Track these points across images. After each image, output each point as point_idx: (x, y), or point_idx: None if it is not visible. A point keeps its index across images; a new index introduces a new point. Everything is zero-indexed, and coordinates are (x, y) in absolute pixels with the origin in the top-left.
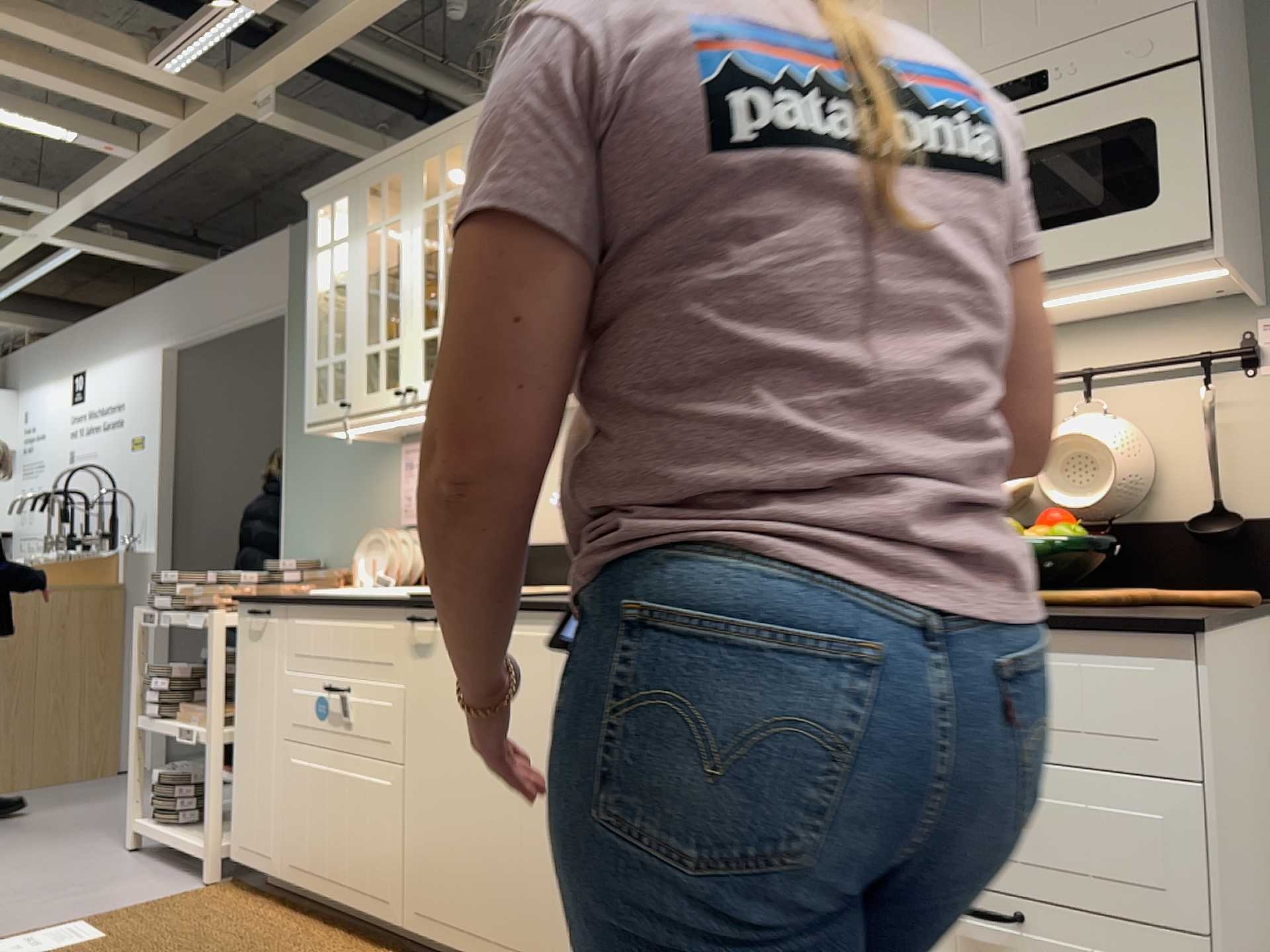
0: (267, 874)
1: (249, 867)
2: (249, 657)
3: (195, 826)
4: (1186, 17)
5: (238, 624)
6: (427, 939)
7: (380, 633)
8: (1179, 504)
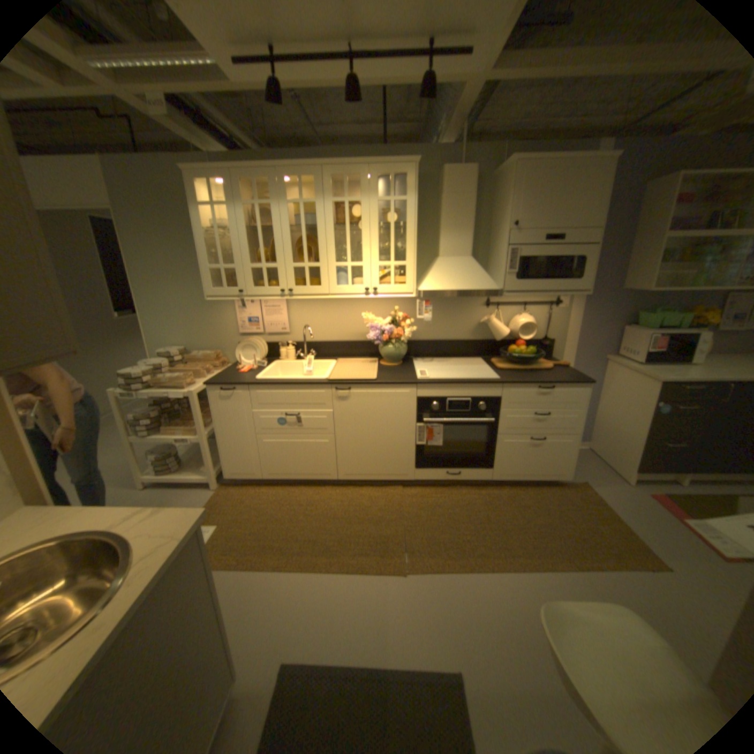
0: (254, 479)
1: (240, 479)
2: (223, 407)
3: (176, 471)
4: (601, 232)
5: (209, 394)
6: (351, 480)
7: (317, 394)
8: (537, 336)
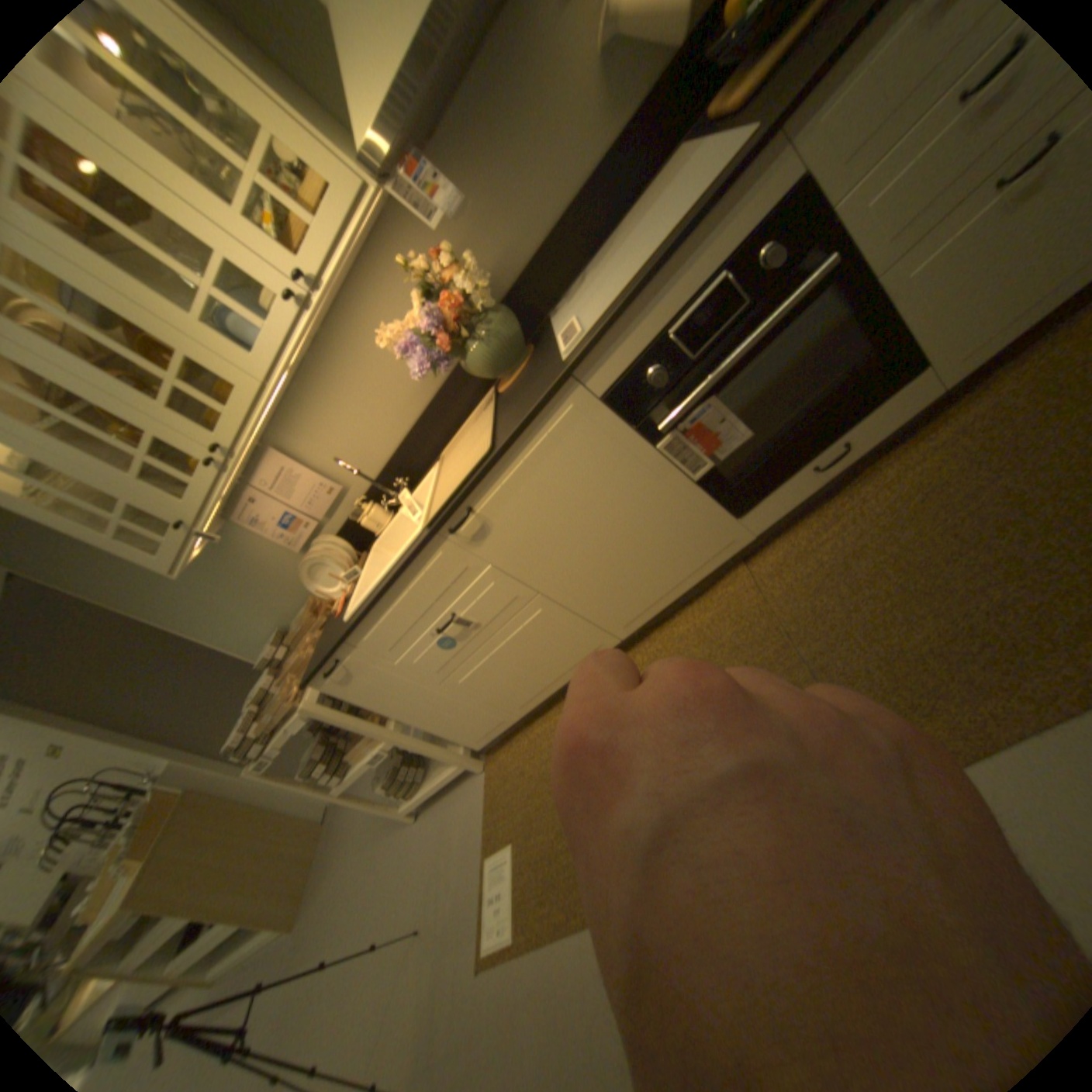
0: (512, 725)
1: (496, 737)
2: (361, 690)
3: (427, 772)
4: None
5: (327, 691)
6: (644, 624)
7: (439, 566)
8: None
